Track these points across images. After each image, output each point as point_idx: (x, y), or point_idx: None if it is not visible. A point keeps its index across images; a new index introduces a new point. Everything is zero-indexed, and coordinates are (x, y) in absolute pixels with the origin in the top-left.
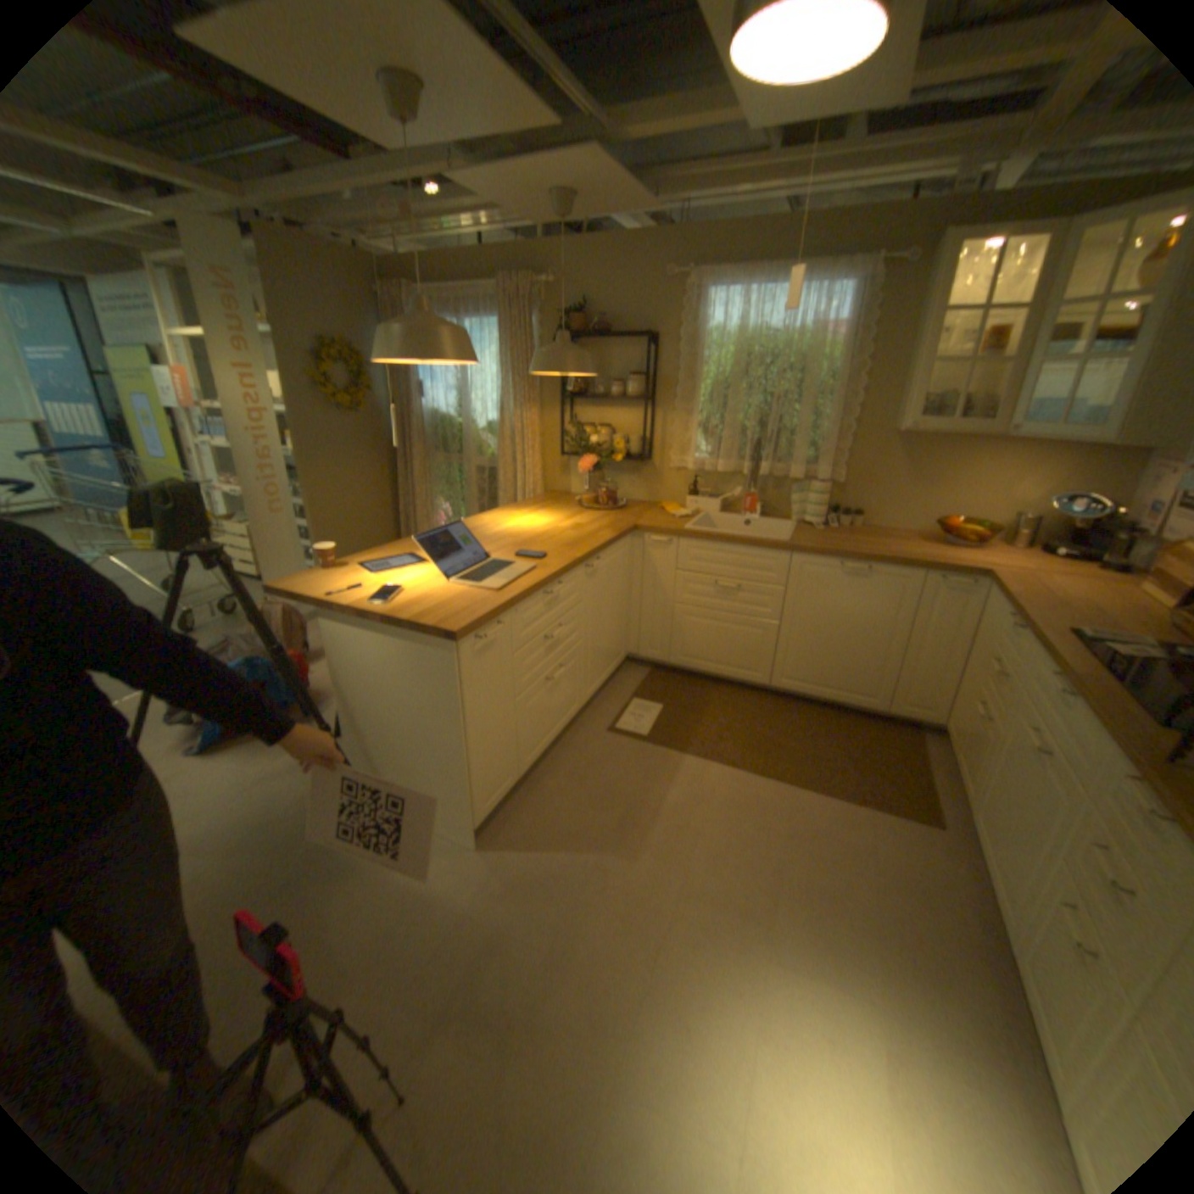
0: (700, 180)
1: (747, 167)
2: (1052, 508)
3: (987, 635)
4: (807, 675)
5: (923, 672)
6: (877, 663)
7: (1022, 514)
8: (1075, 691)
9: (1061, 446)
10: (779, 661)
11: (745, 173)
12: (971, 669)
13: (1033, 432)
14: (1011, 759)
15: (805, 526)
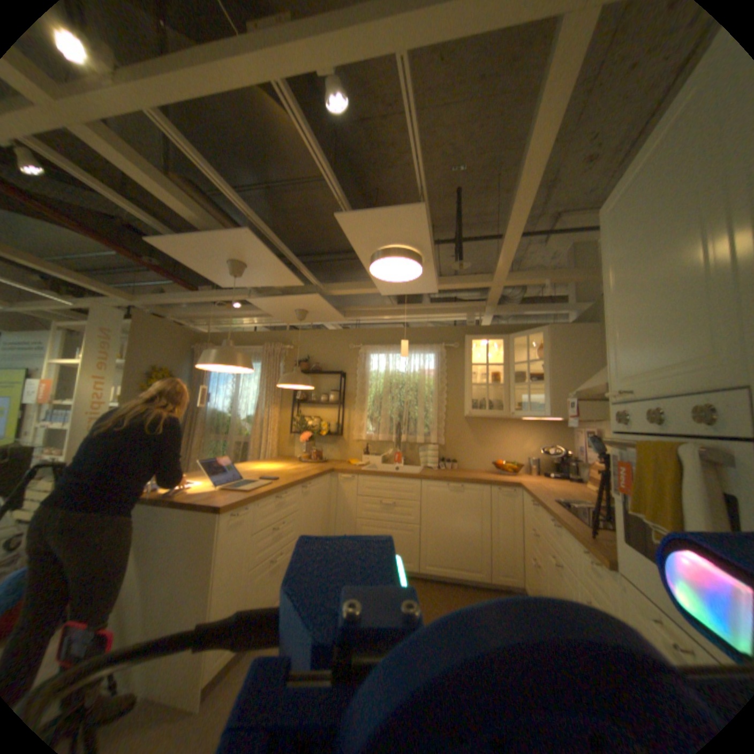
0: (364, 313)
1: (384, 310)
2: (543, 456)
3: (527, 519)
4: (440, 561)
5: (503, 550)
6: (477, 547)
7: (530, 459)
8: (559, 525)
9: (536, 425)
10: (423, 552)
11: (383, 312)
12: (526, 543)
13: (523, 419)
14: (550, 584)
15: (428, 469)
